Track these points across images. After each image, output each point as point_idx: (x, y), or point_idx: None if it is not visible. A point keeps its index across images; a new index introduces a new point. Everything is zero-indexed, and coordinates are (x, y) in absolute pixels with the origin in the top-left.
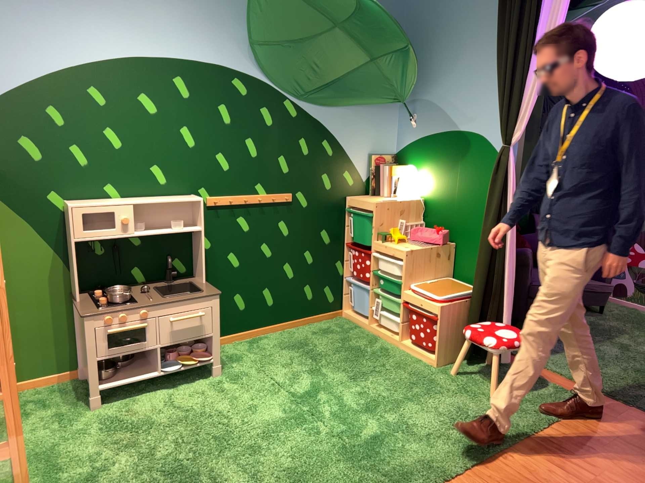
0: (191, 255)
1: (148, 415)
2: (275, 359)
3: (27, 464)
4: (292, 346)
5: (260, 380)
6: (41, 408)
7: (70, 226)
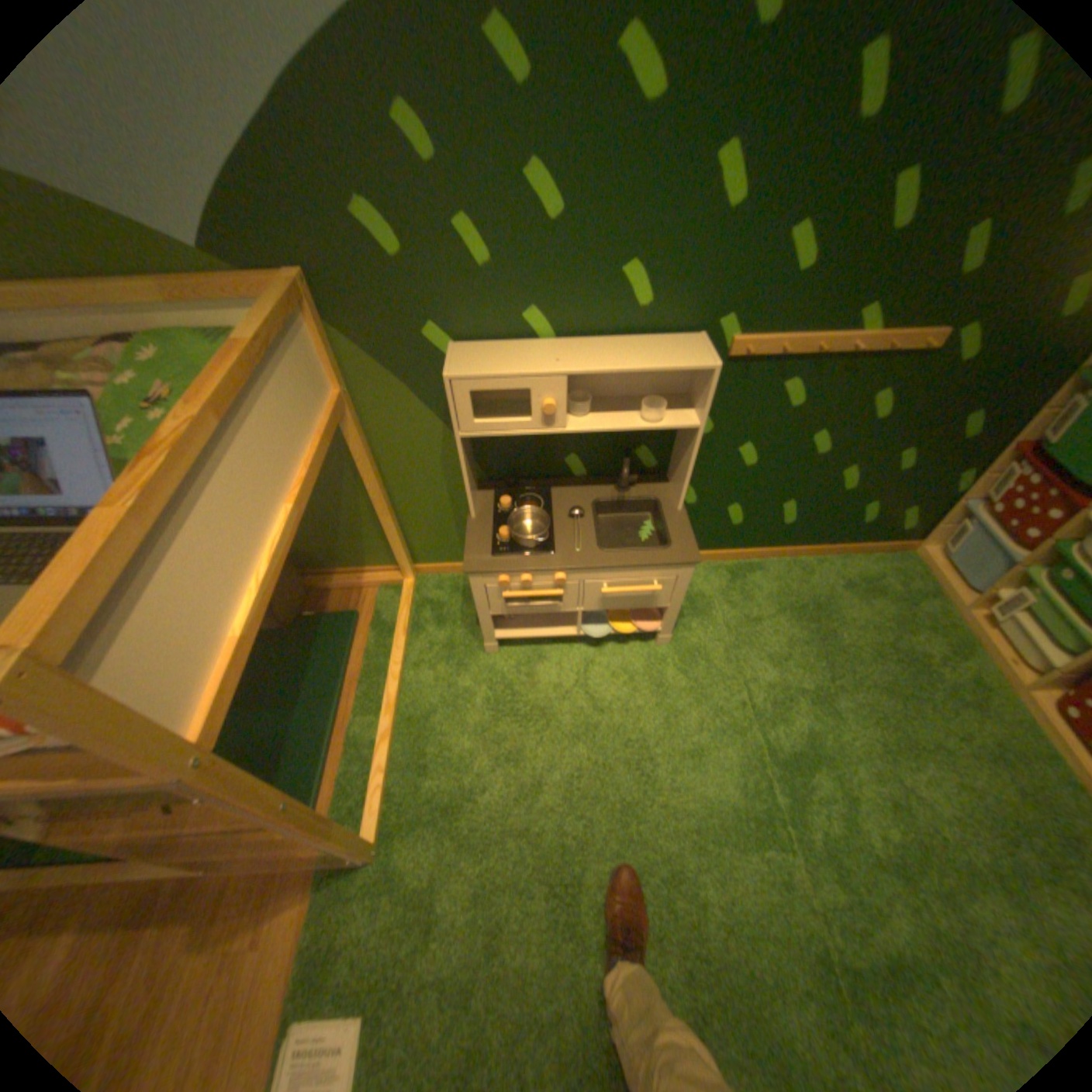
0: (672, 444)
1: (549, 695)
2: (762, 635)
3: (394, 739)
4: (800, 609)
5: (726, 682)
6: (436, 623)
7: (450, 412)
